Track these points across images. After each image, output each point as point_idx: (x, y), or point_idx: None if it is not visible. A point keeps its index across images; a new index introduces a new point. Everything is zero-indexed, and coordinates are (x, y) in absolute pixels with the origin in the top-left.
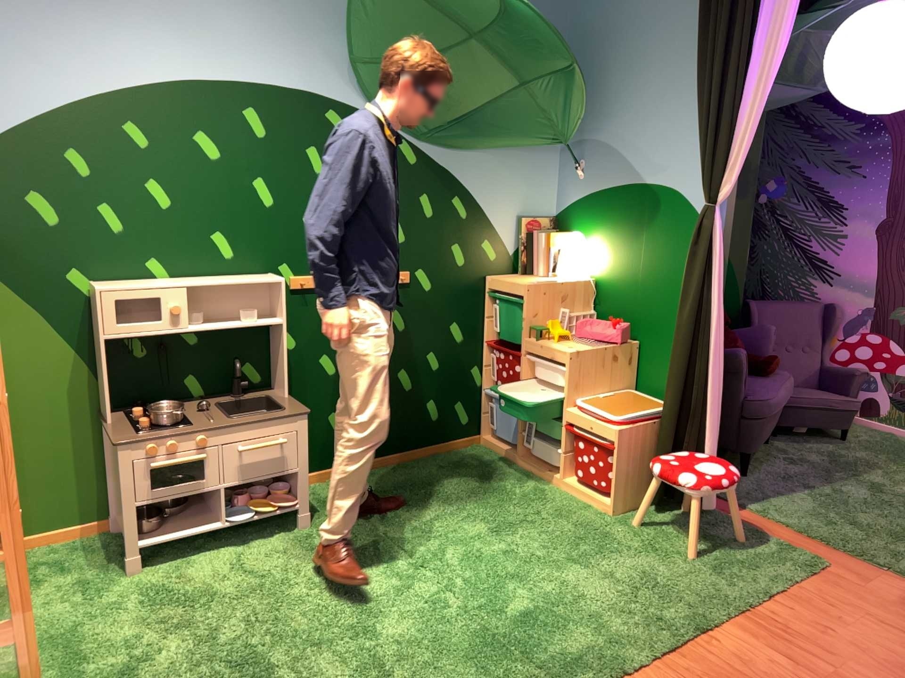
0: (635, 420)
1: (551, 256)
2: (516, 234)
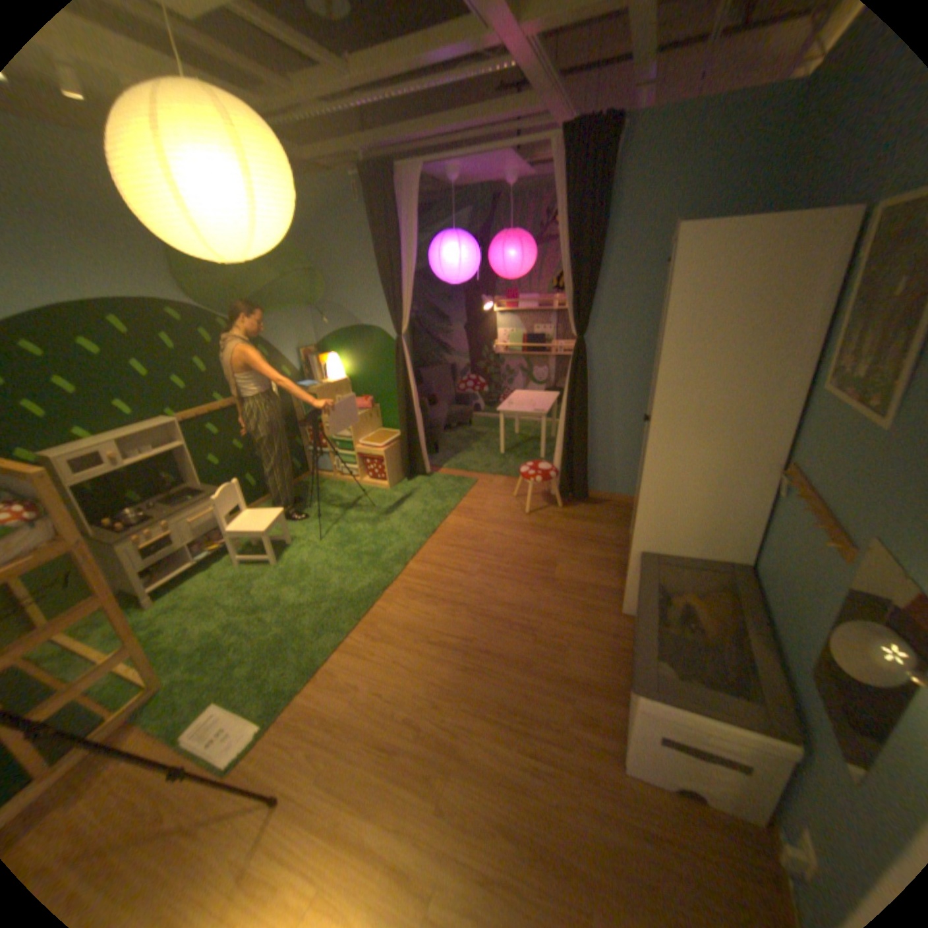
0: (389, 445)
1: (322, 370)
2: (298, 361)
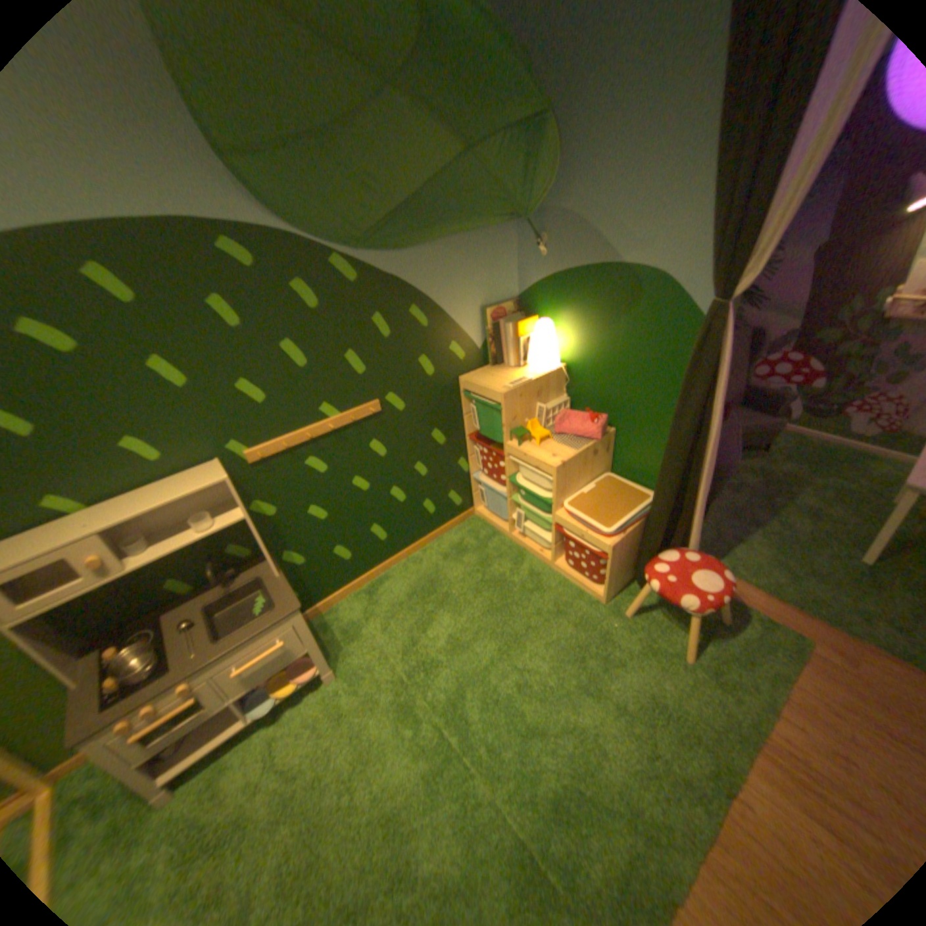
0: (624, 528)
1: (519, 349)
2: (481, 328)
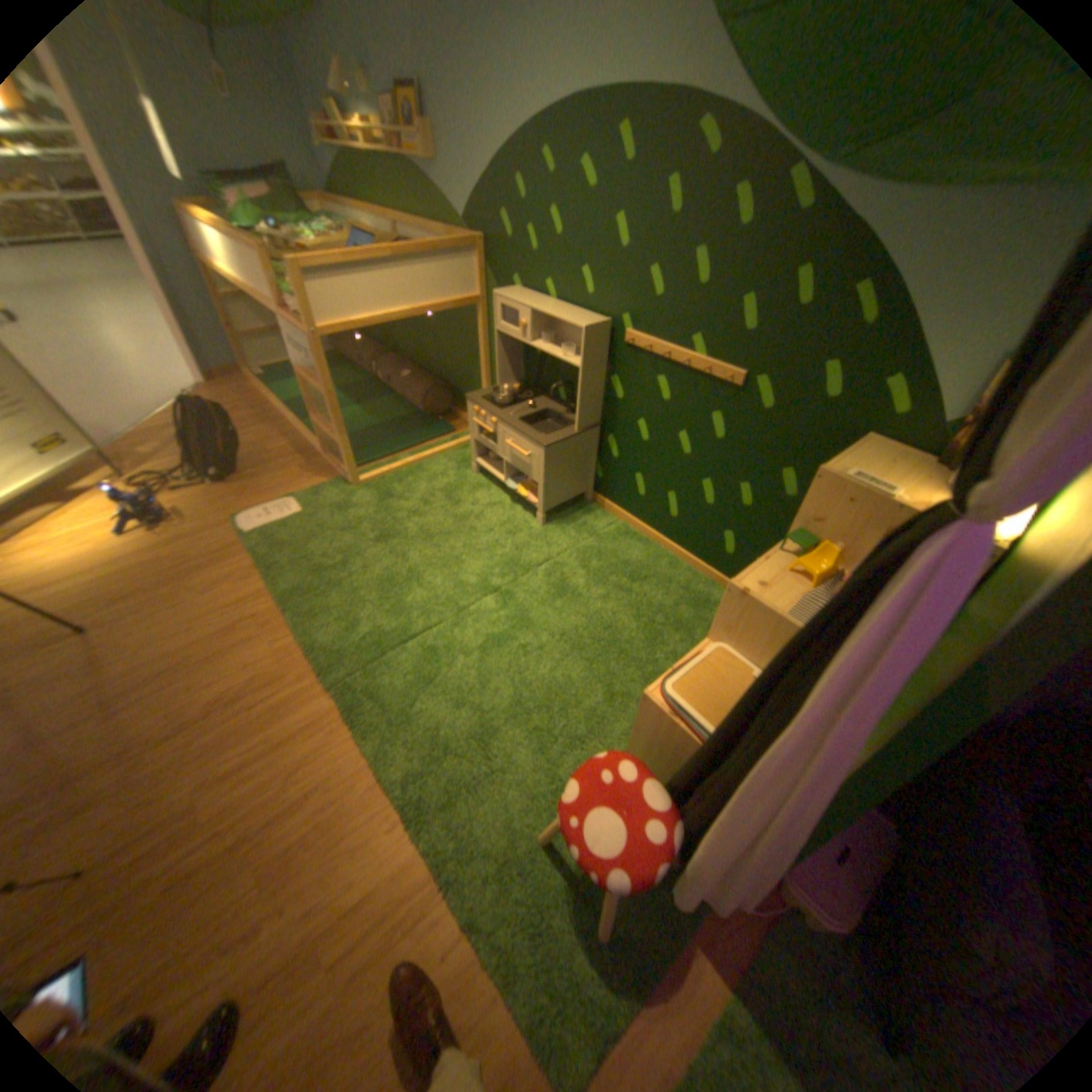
0: (680, 717)
1: None
2: (978, 391)
